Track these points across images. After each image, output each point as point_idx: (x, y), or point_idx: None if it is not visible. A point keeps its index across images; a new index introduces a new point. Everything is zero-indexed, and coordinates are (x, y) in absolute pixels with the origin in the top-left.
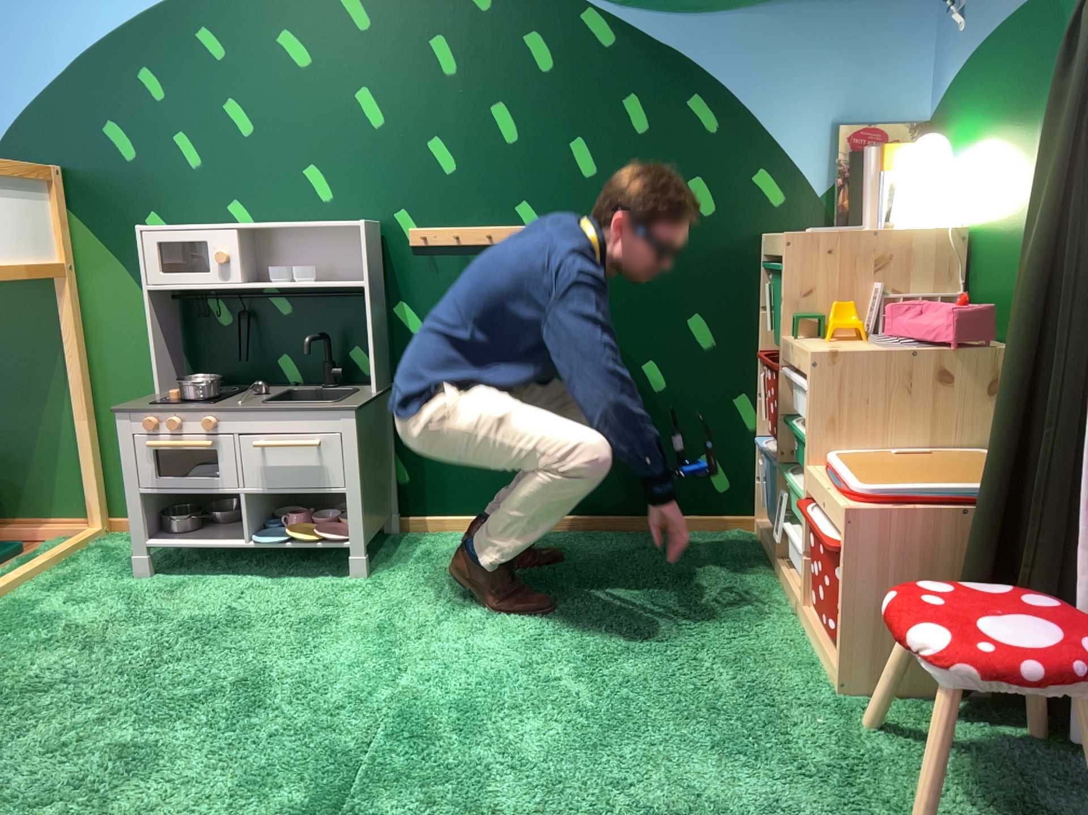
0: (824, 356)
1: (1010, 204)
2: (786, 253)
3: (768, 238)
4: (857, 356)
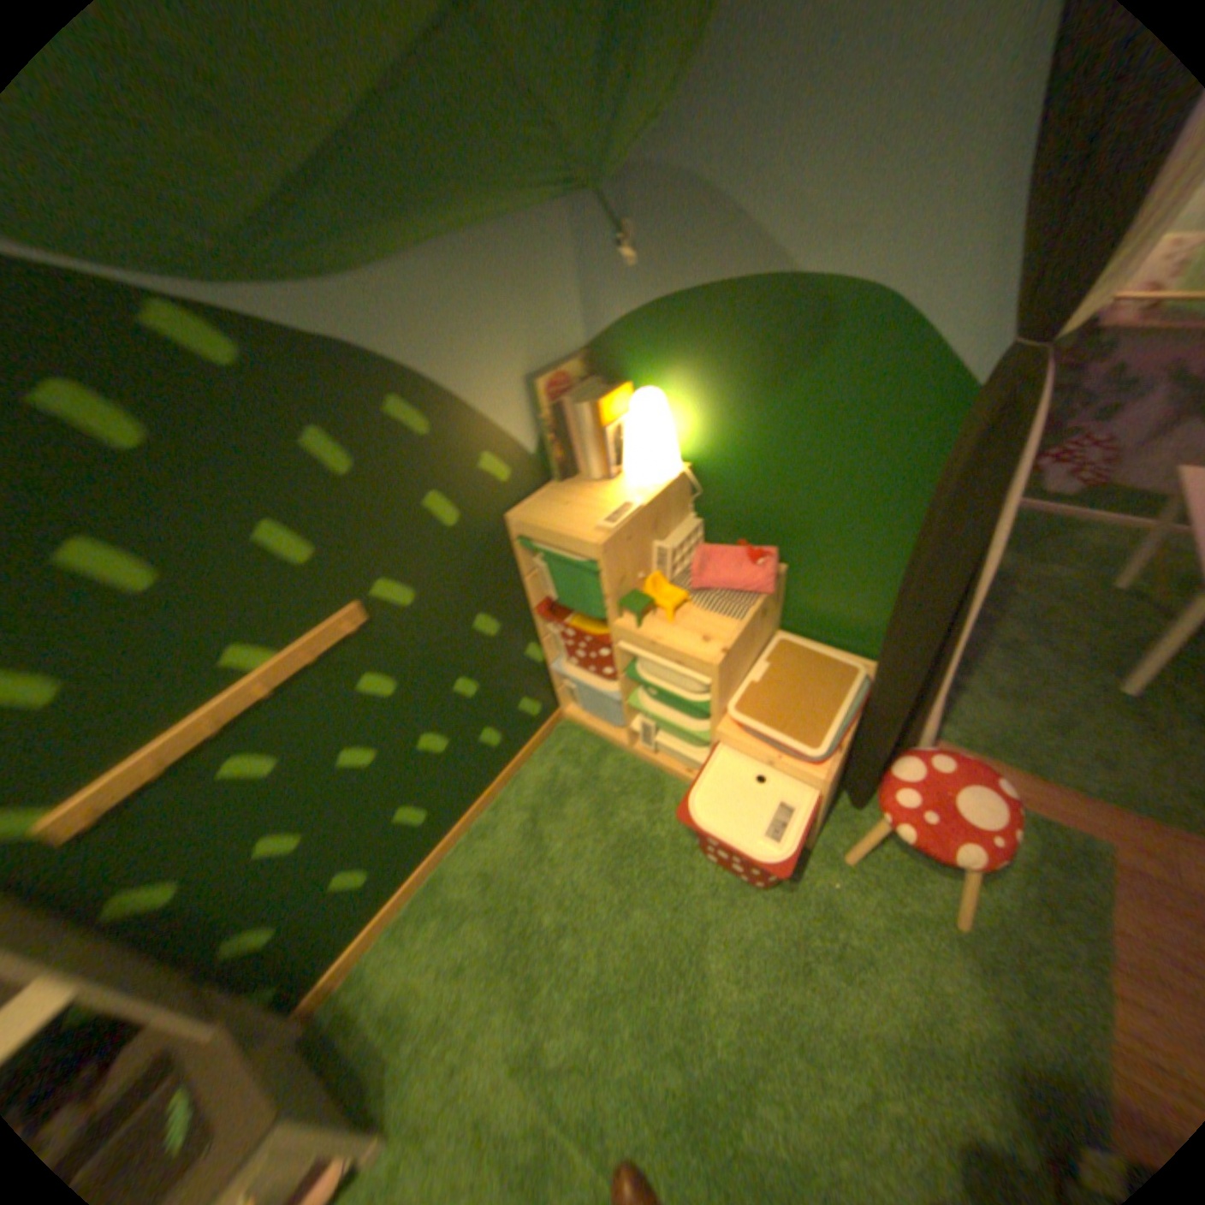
0: (725, 661)
1: (754, 456)
2: (606, 559)
3: (526, 521)
4: (737, 643)
